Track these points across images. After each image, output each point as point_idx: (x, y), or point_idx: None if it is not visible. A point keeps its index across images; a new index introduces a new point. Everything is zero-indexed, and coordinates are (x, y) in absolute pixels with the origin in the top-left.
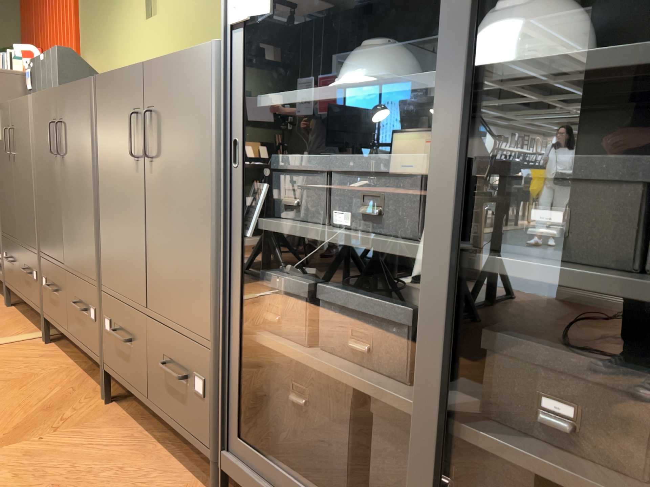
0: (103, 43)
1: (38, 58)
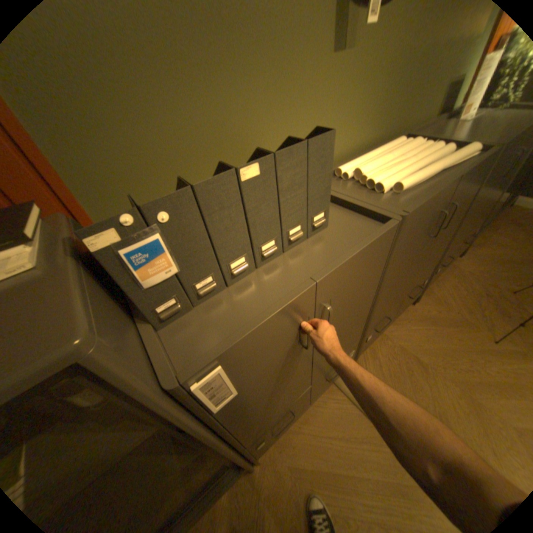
0: (188, 88)
1: (213, 178)
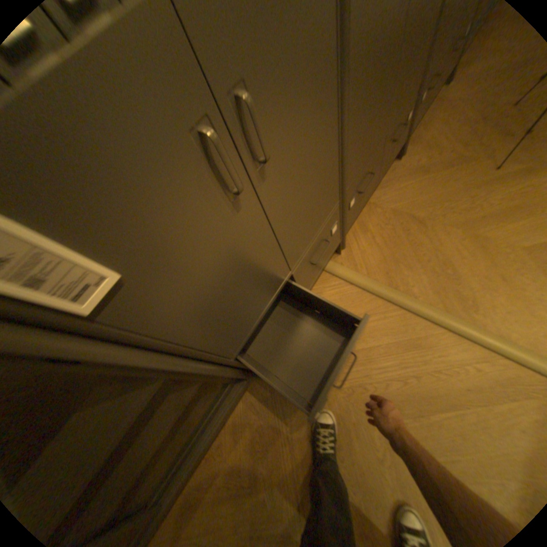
0: None
1: None
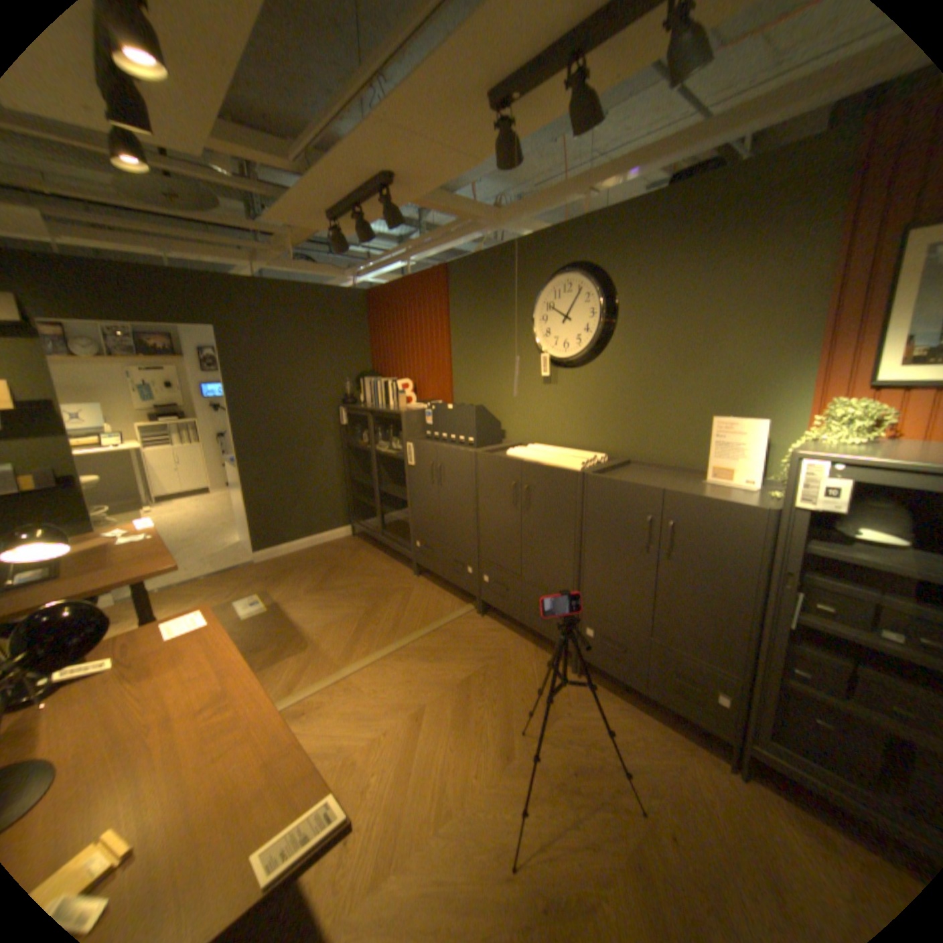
0: (484, 387)
1: (443, 405)
